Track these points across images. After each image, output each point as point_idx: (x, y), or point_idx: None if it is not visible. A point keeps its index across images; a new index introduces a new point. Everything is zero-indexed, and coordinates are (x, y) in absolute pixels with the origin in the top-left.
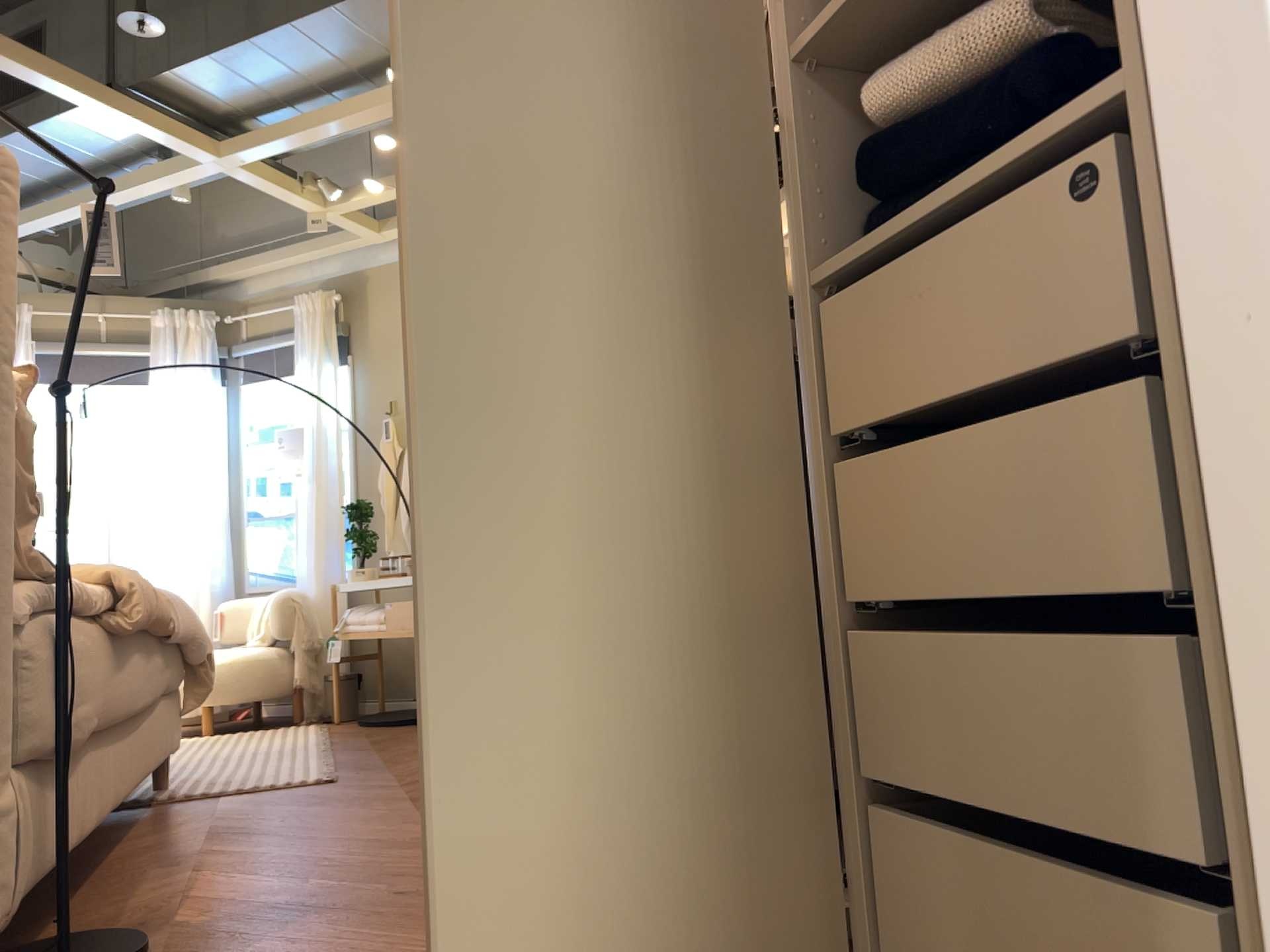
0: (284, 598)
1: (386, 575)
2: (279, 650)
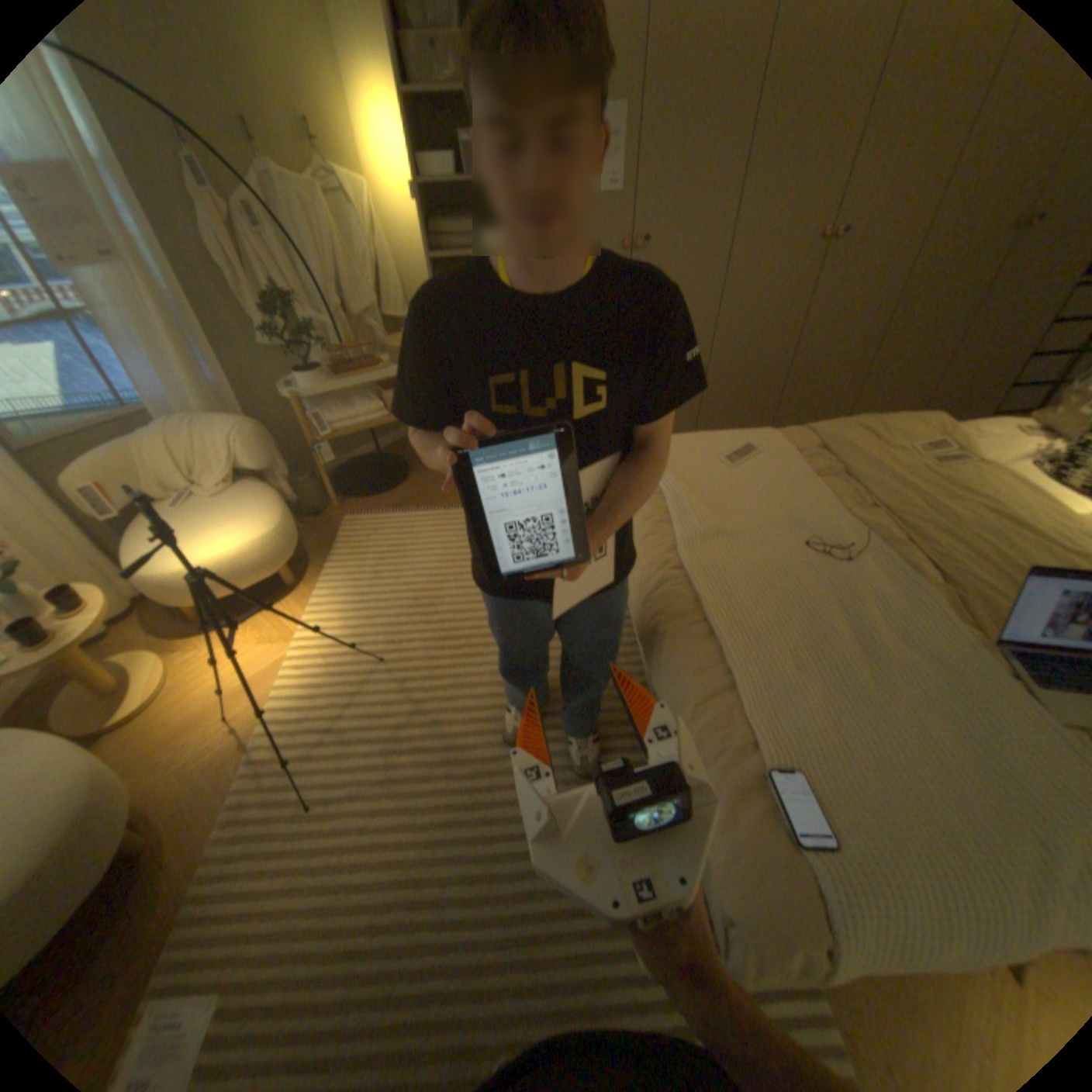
0: (247, 436)
1: (337, 372)
2: (266, 488)
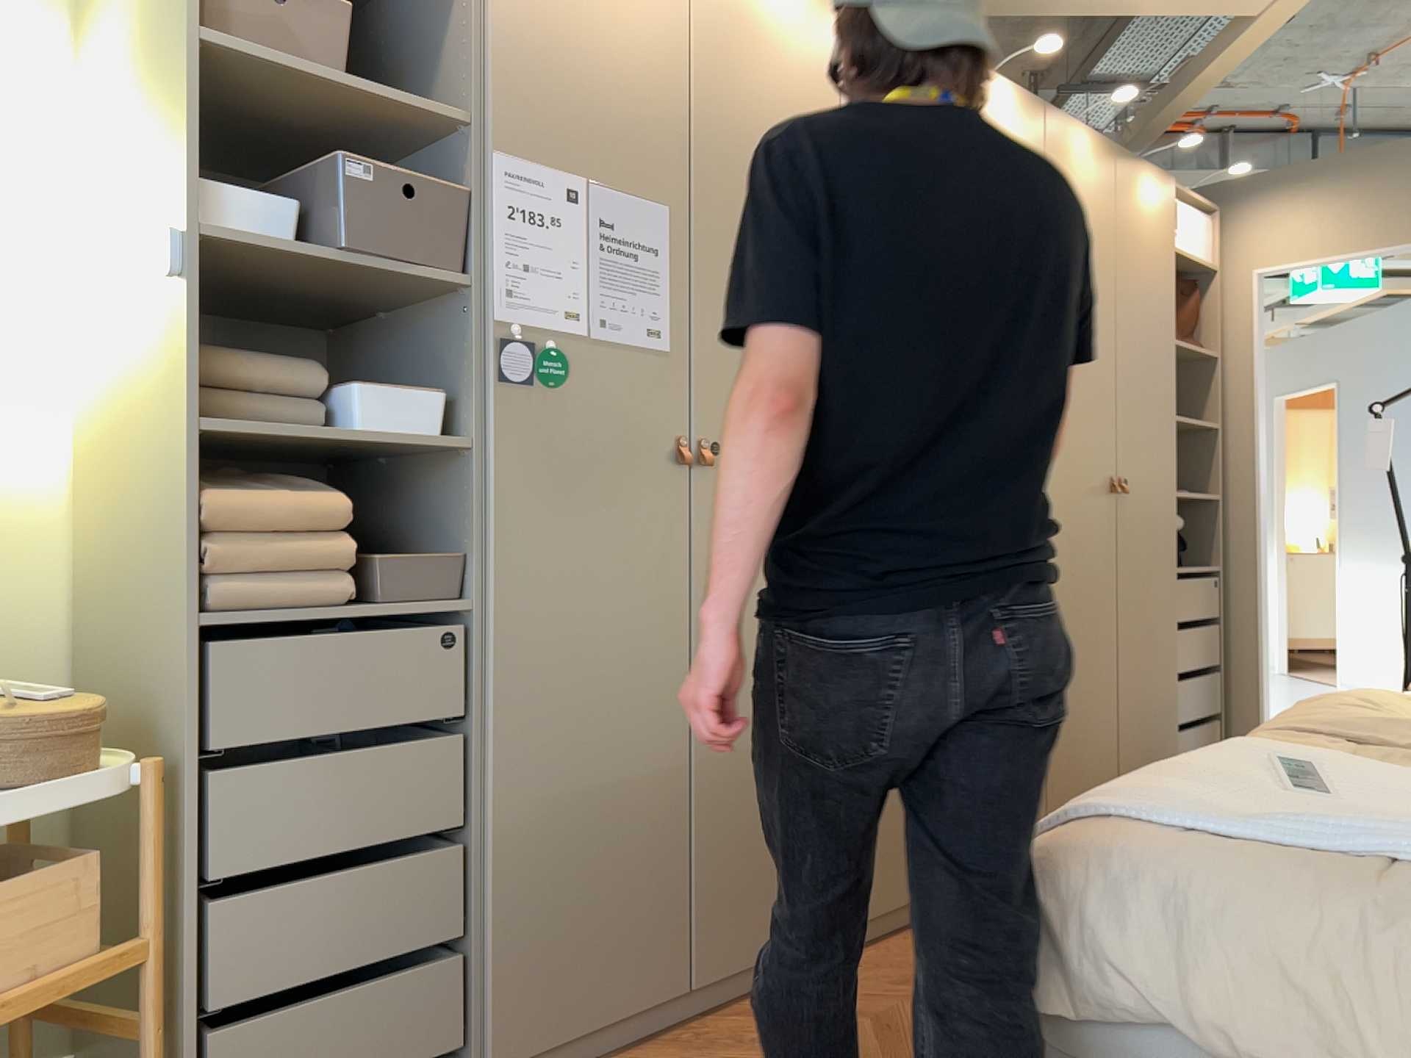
0: None
1: None
2: None
